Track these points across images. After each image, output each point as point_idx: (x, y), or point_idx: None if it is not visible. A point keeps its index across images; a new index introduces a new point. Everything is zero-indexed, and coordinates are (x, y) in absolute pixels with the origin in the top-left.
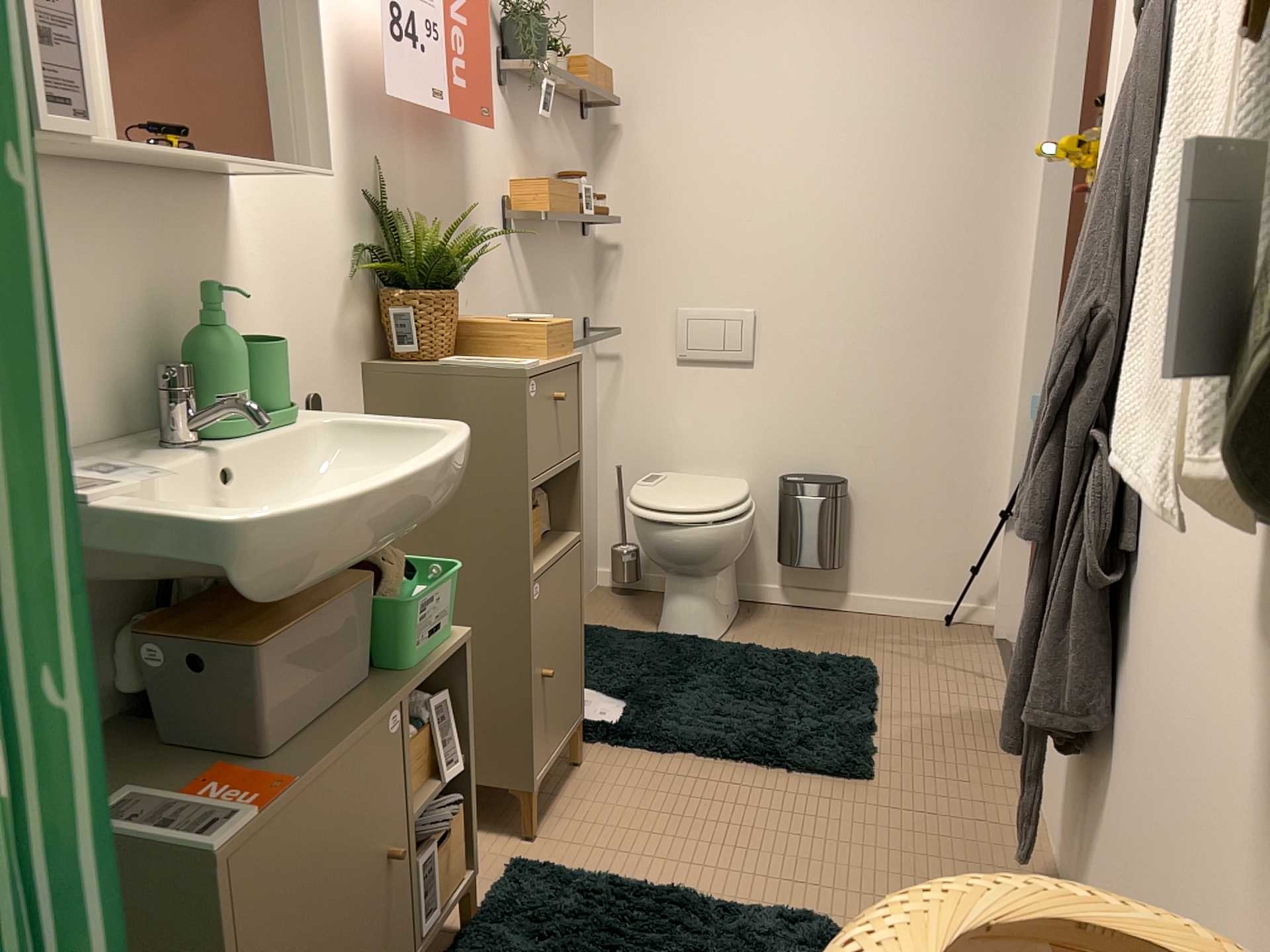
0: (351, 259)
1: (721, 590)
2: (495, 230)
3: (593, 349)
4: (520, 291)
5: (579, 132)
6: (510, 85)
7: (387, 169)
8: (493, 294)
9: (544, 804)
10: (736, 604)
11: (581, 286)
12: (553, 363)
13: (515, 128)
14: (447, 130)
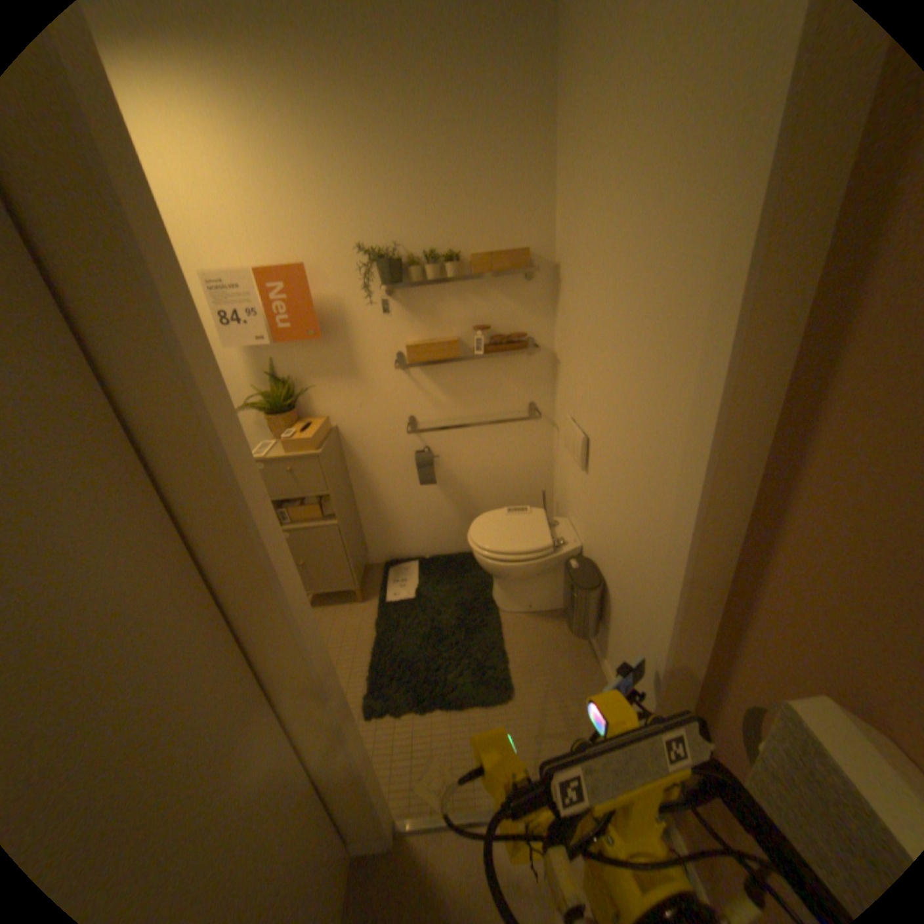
0: (247, 400)
1: (520, 590)
2: (388, 370)
3: (545, 421)
4: (422, 396)
5: (519, 289)
6: (401, 290)
7: (278, 361)
8: (388, 400)
9: (332, 603)
10: (550, 604)
11: (521, 385)
12: (283, 457)
13: (410, 313)
14: (329, 333)
